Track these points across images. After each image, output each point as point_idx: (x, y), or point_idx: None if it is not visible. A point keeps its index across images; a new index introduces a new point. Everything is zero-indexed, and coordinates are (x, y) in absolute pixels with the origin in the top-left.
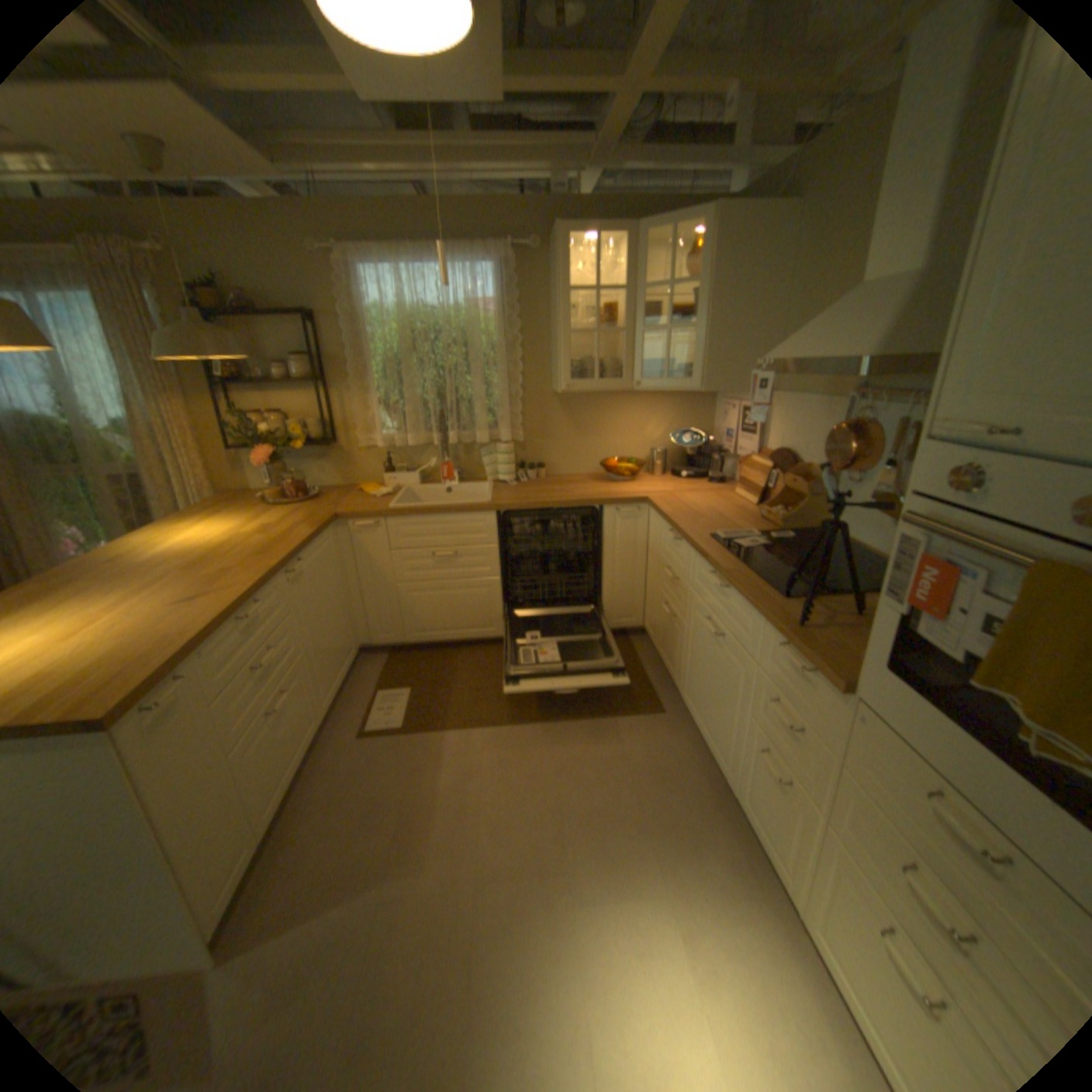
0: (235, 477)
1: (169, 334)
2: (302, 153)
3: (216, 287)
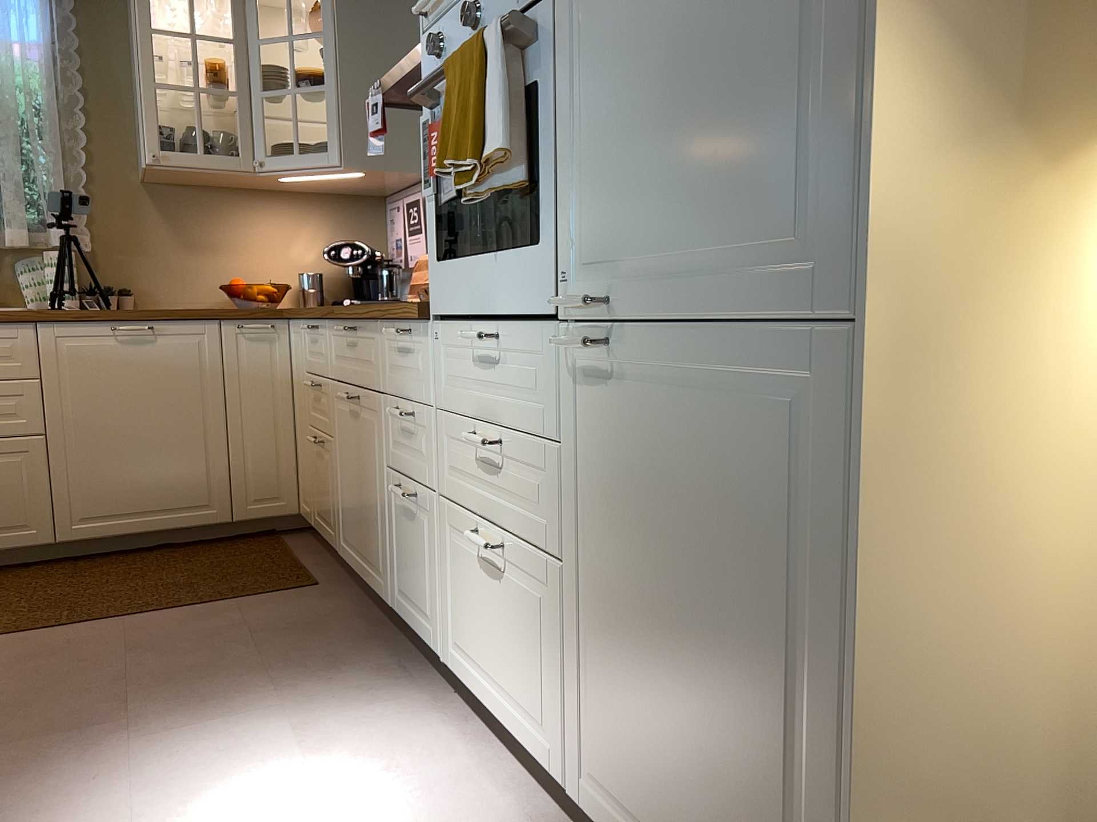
0: None
1: None
2: None
3: None
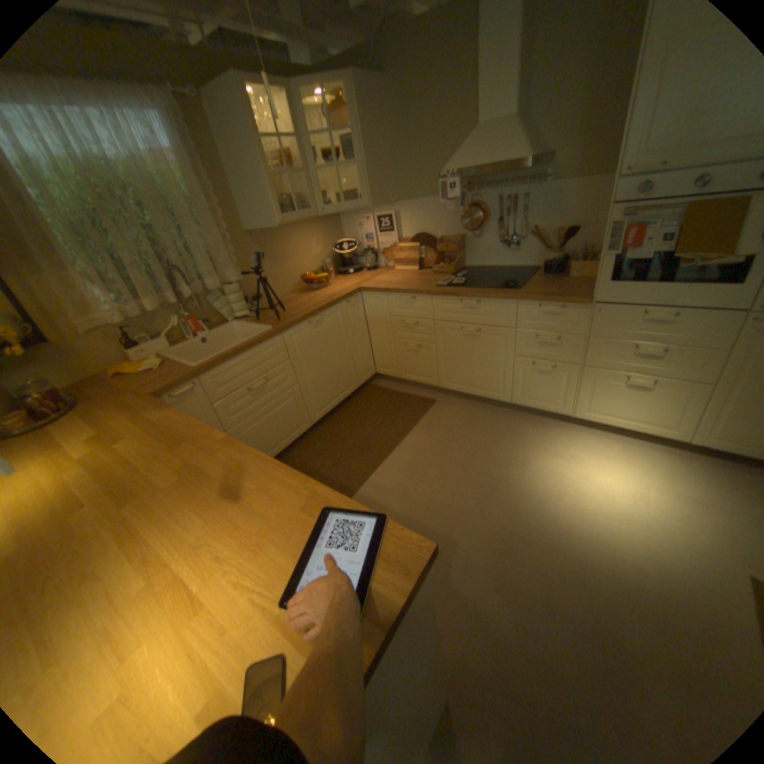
0: None
1: None
2: None
3: None
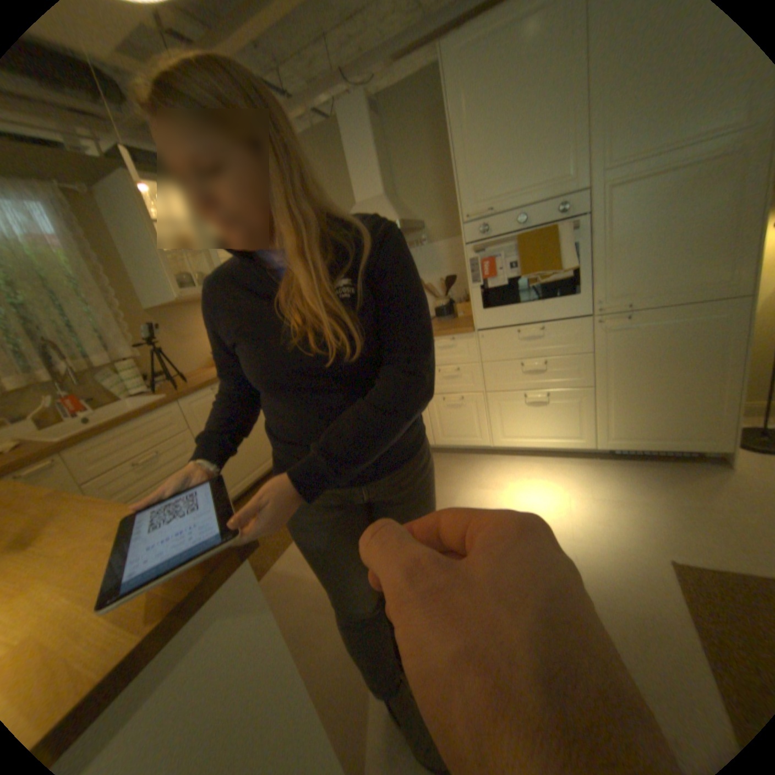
0: None
1: None
2: None
3: None
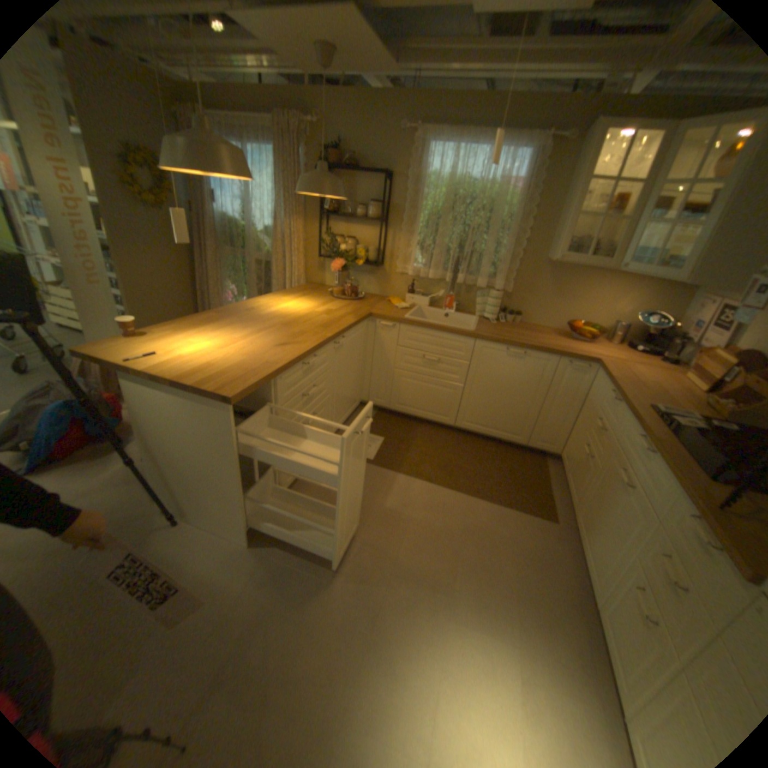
0: (318, 275)
1: (308, 178)
2: (417, 54)
3: (339, 149)
